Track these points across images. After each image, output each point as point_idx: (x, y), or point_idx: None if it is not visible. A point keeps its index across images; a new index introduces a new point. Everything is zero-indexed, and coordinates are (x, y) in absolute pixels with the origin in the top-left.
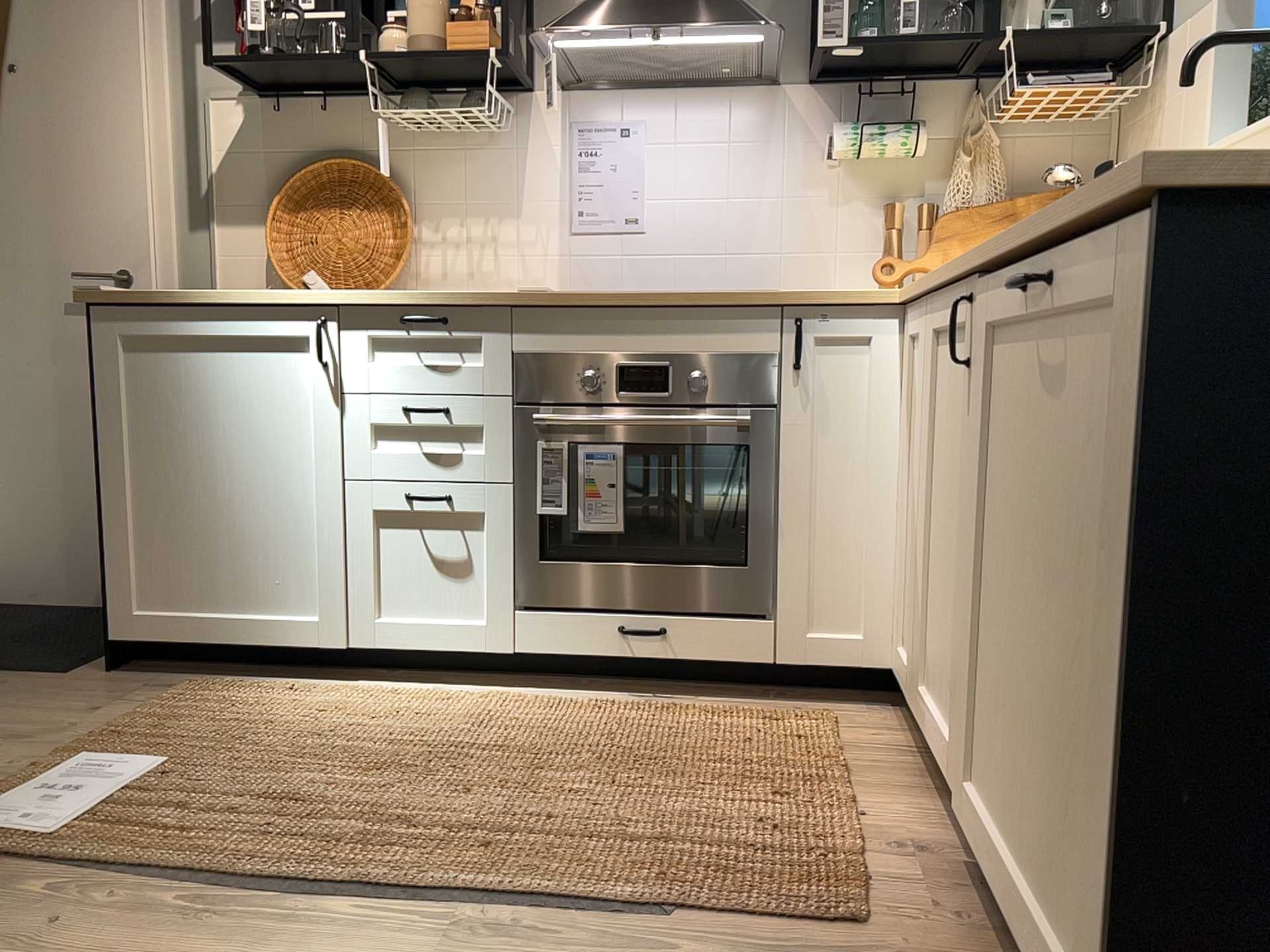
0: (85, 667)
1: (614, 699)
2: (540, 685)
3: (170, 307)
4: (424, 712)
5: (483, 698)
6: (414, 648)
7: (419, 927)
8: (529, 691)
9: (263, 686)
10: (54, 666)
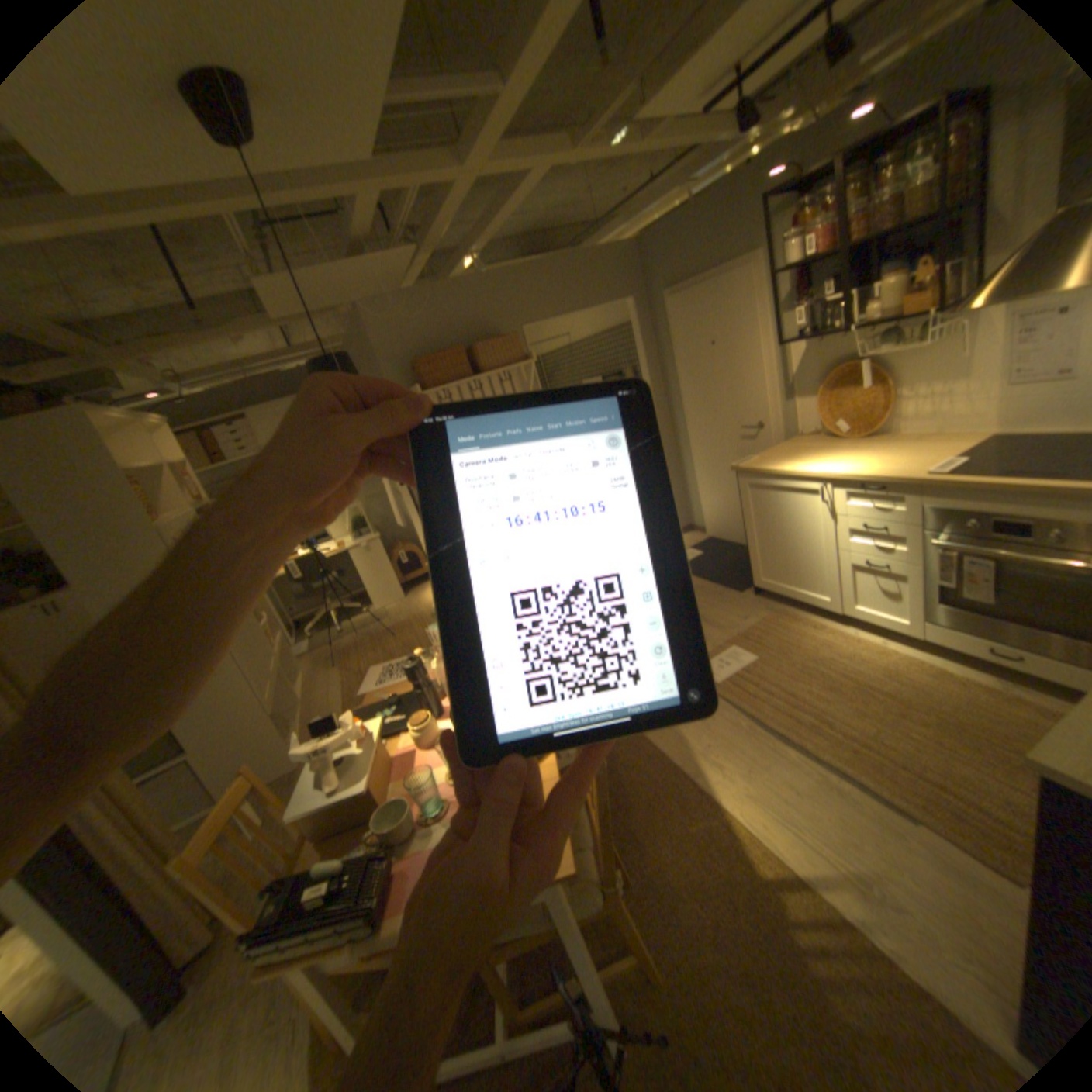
0: (748, 589)
1: (983, 677)
2: (943, 653)
3: (763, 473)
4: (868, 657)
5: (903, 656)
6: (872, 621)
7: (814, 770)
8: (933, 656)
9: (807, 617)
10: (738, 587)
